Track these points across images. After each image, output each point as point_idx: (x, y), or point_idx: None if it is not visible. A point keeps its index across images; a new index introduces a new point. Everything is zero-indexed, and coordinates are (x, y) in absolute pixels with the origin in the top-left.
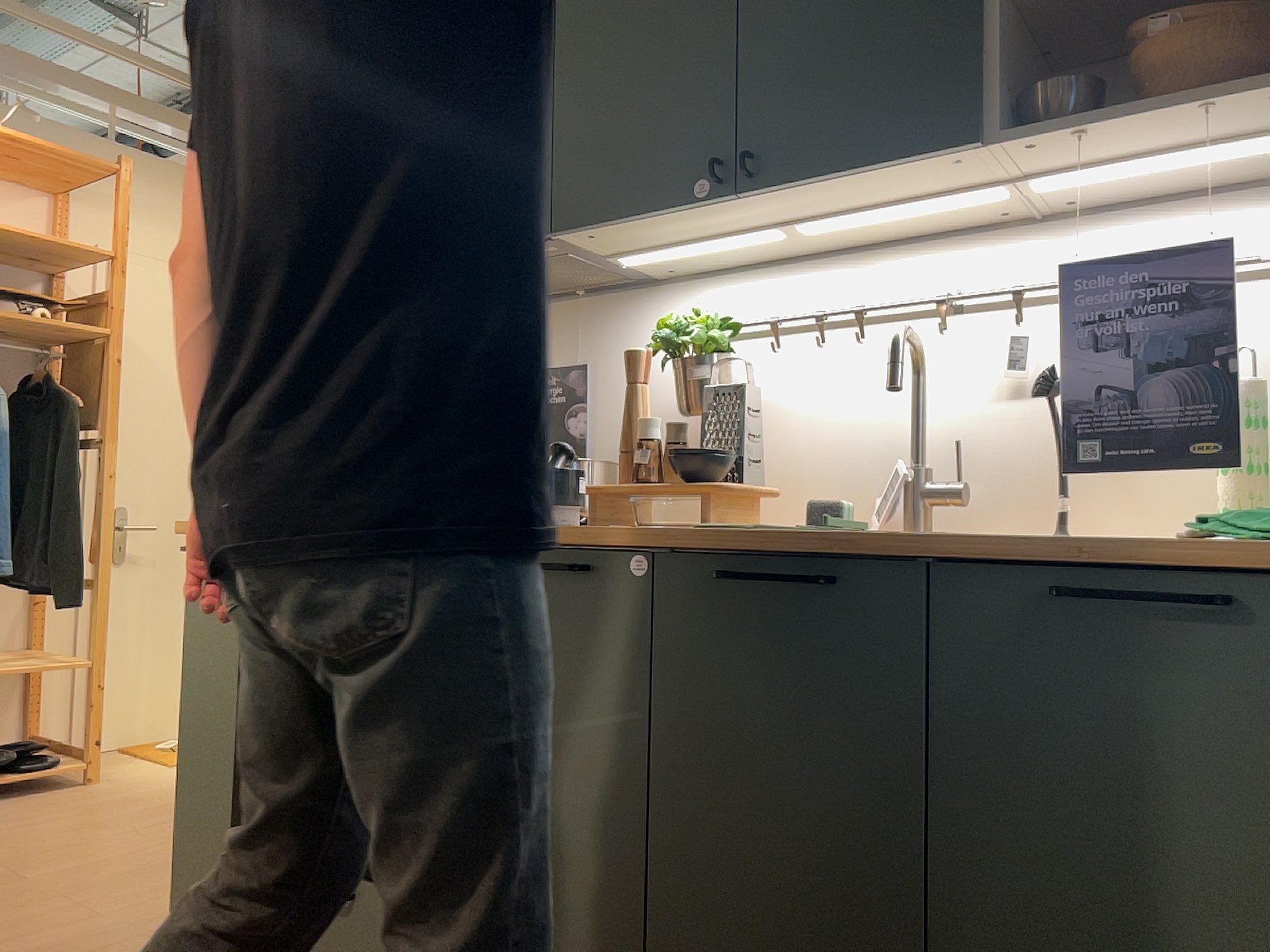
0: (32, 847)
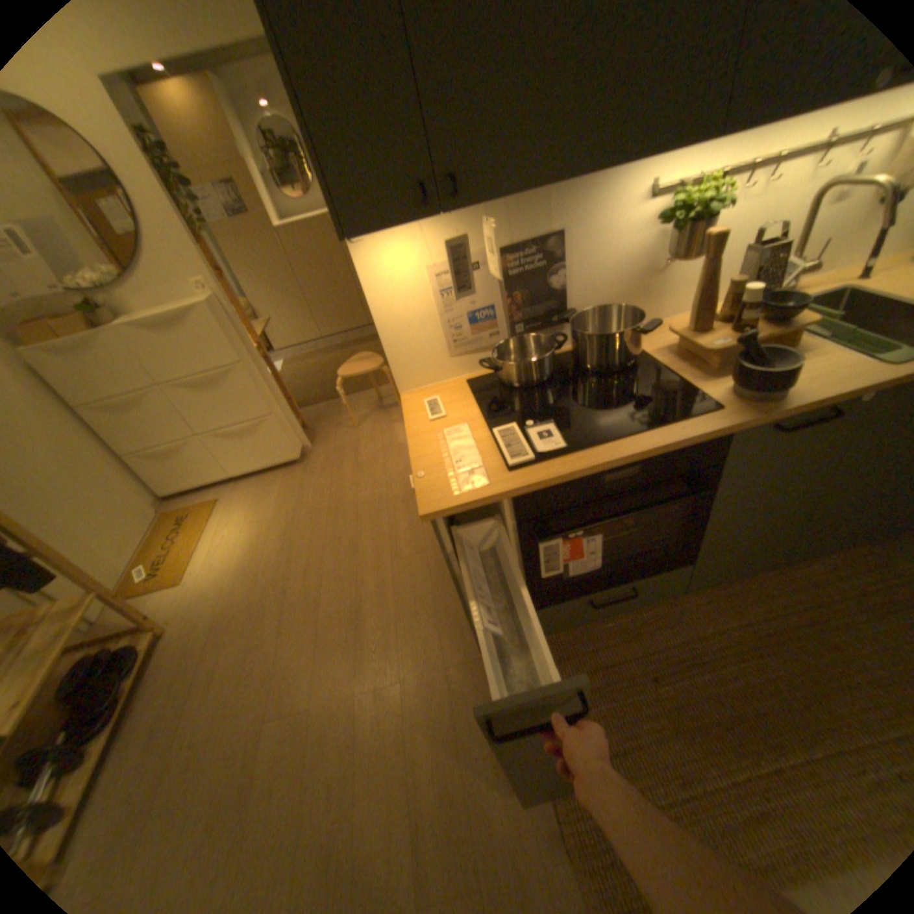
0: (253, 694)
